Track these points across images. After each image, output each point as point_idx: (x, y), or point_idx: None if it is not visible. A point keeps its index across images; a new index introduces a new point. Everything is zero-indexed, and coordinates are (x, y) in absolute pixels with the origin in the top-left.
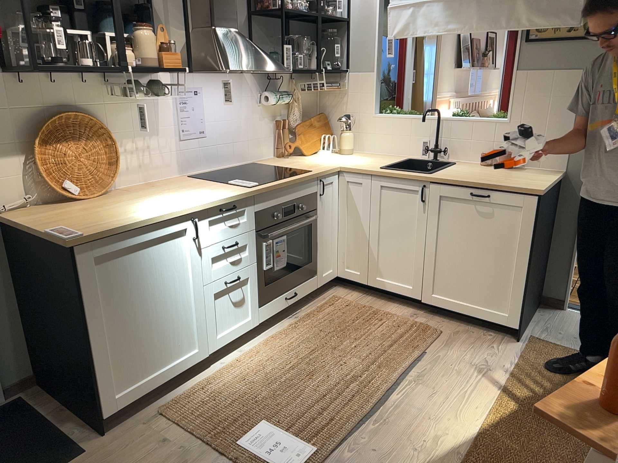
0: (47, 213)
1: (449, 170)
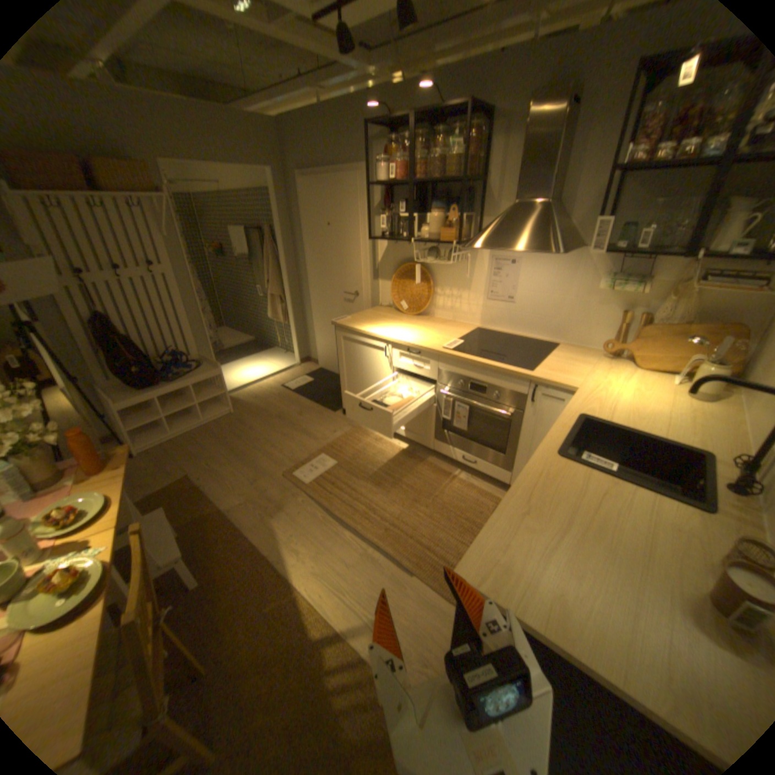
0: (380, 312)
1: (611, 486)
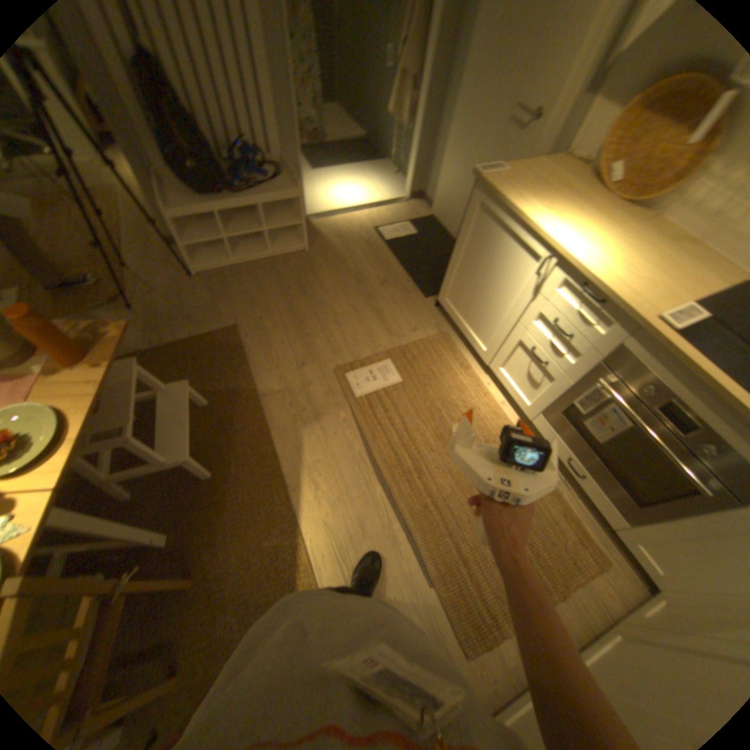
0: (566, 171)
1: None
